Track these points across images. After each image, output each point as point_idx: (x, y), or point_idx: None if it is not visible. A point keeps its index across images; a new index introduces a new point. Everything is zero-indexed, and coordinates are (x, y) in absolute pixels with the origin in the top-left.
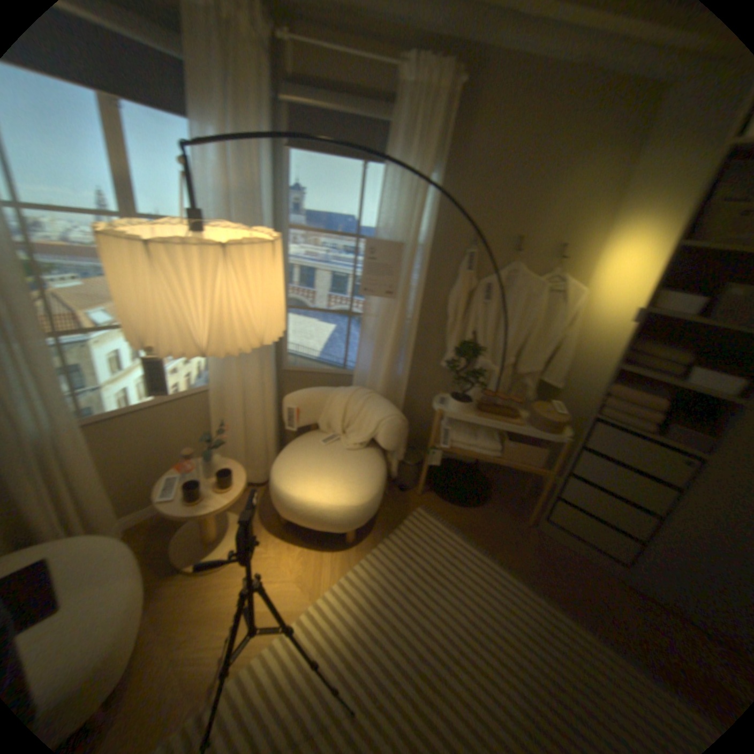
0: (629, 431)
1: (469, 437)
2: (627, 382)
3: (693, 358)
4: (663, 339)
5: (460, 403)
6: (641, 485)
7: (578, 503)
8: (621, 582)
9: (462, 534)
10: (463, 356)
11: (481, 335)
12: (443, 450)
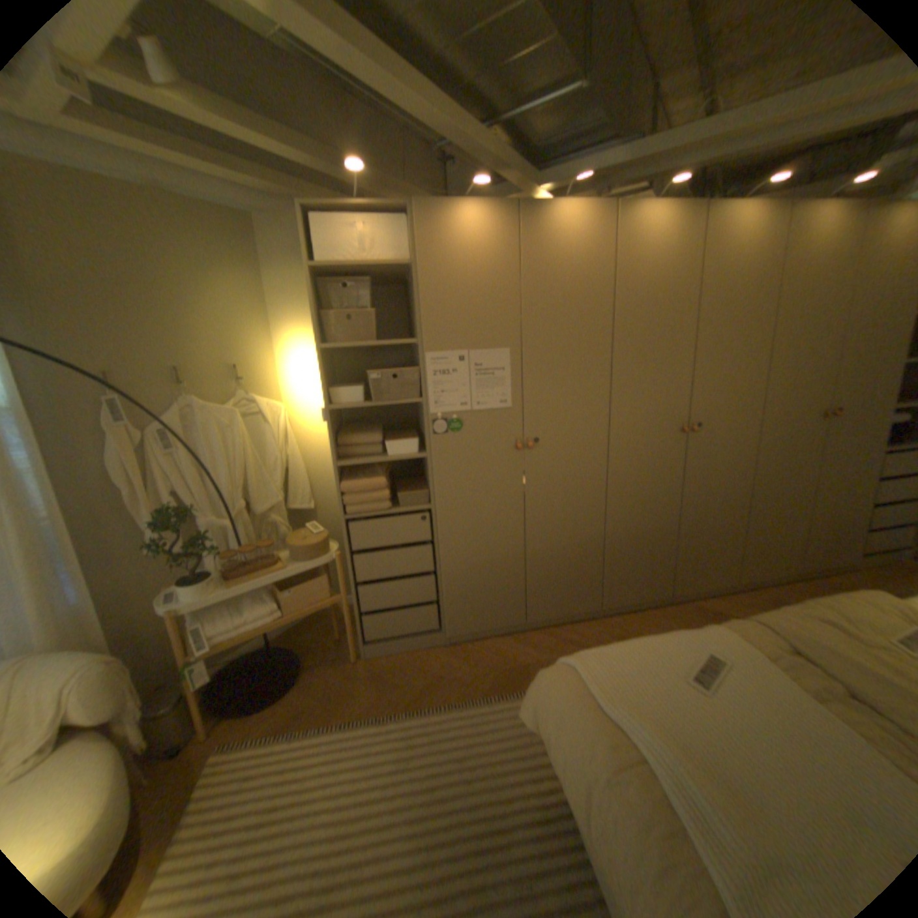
0: (374, 518)
1: (230, 620)
2: (350, 477)
3: (383, 436)
4: (357, 429)
5: (192, 588)
6: (406, 556)
7: (376, 608)
8: (441, 648)
9: (281, 739)
10: (162, 530)
11: (182, 495)
12: (202, 660)
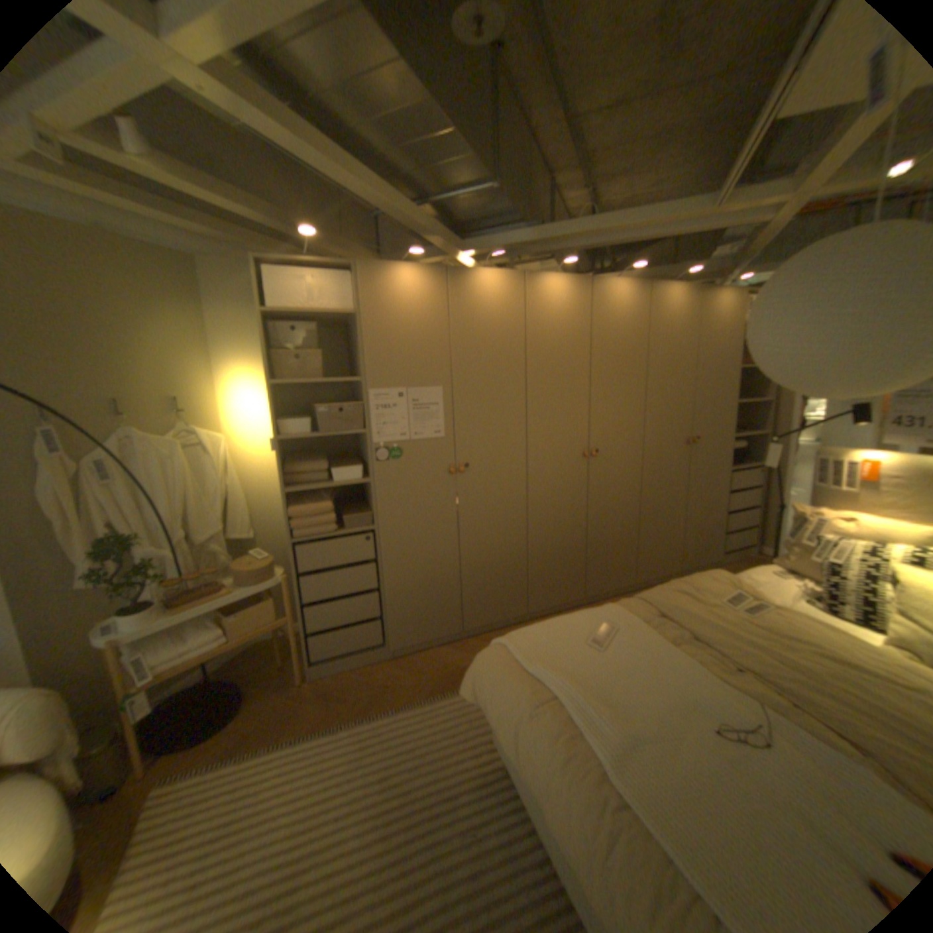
0: (320, 540)
1: (174, 648)
2: (297, 502)
3: (328, 464)
4: (303, 457)
5: (135, 616)
6: (352, 575)
7: (322, 628)
8: (385, 662)
9: (230, 762)
10: (106, 558)
11: (120, 525)
12: (144, 689)
